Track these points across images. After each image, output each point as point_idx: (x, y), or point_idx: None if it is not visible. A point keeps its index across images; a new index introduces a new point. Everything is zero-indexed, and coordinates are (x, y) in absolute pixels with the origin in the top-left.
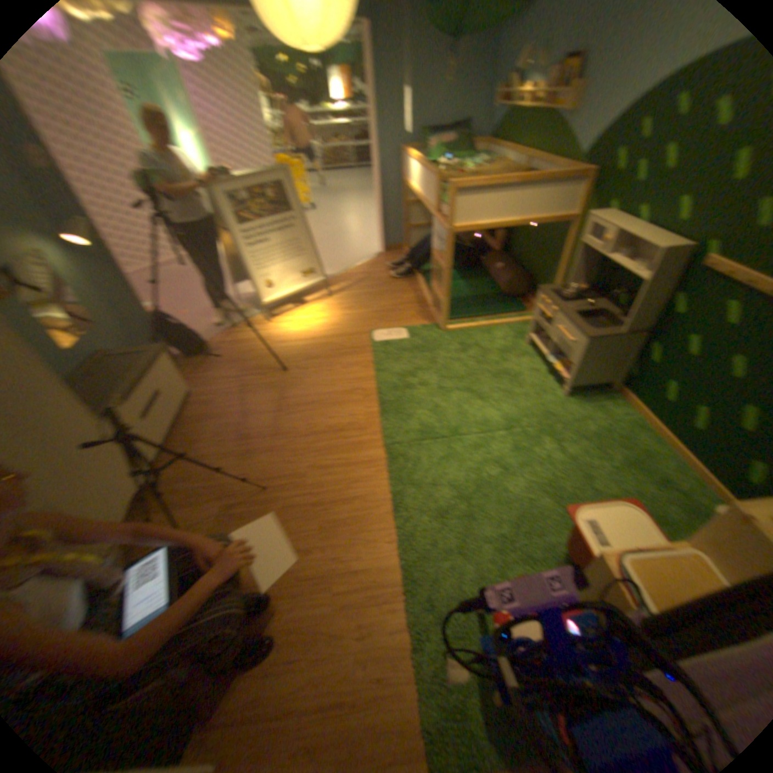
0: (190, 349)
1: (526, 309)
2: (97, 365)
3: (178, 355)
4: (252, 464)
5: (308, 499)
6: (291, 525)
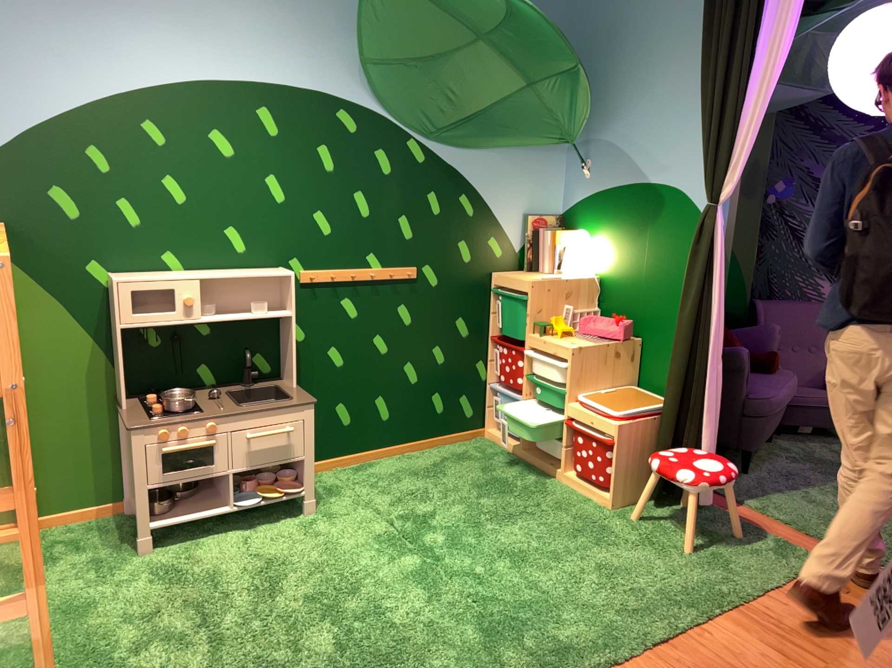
0: None
1: None
2: None
3: None
4: None
5: None
6: None
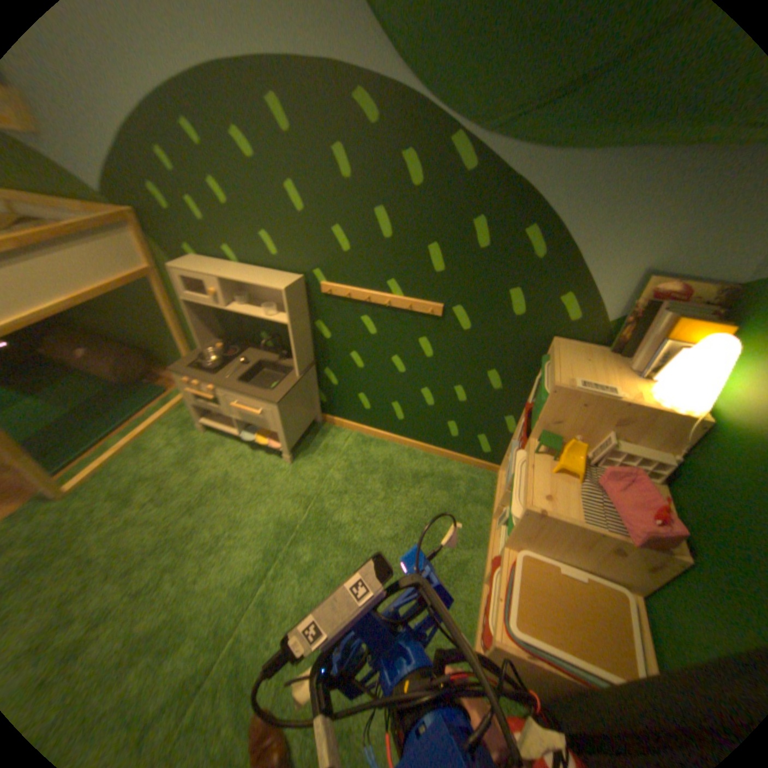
0: None
1: (164, 385)
2: None
3: None
4: None
5: None
6: None
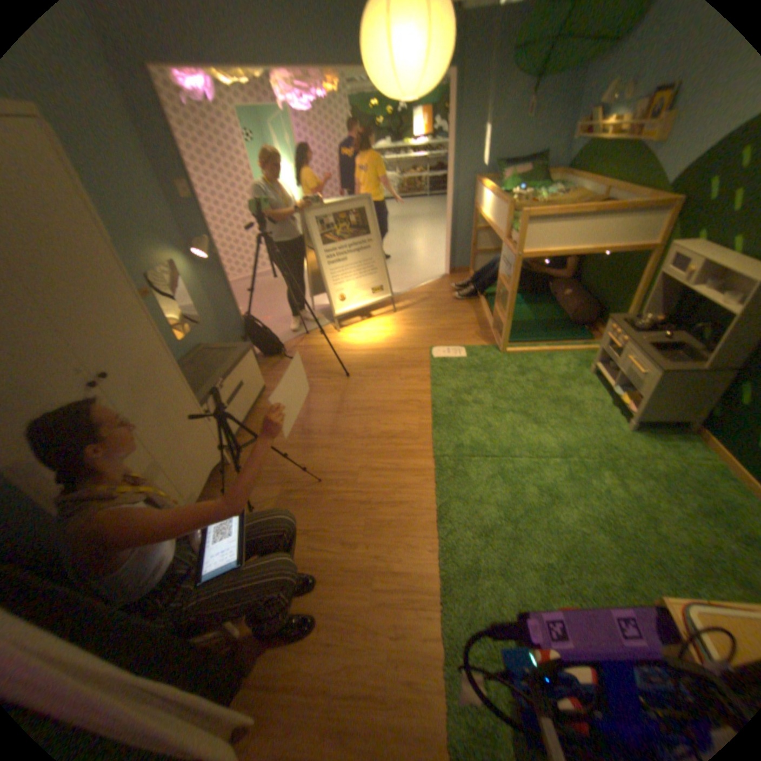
0: (267, 350)
1: (592, 337)
2: (195, 356)
3: (256, 353)
4: (309, 457)
5: (356, 496)
6: (338, 518)
